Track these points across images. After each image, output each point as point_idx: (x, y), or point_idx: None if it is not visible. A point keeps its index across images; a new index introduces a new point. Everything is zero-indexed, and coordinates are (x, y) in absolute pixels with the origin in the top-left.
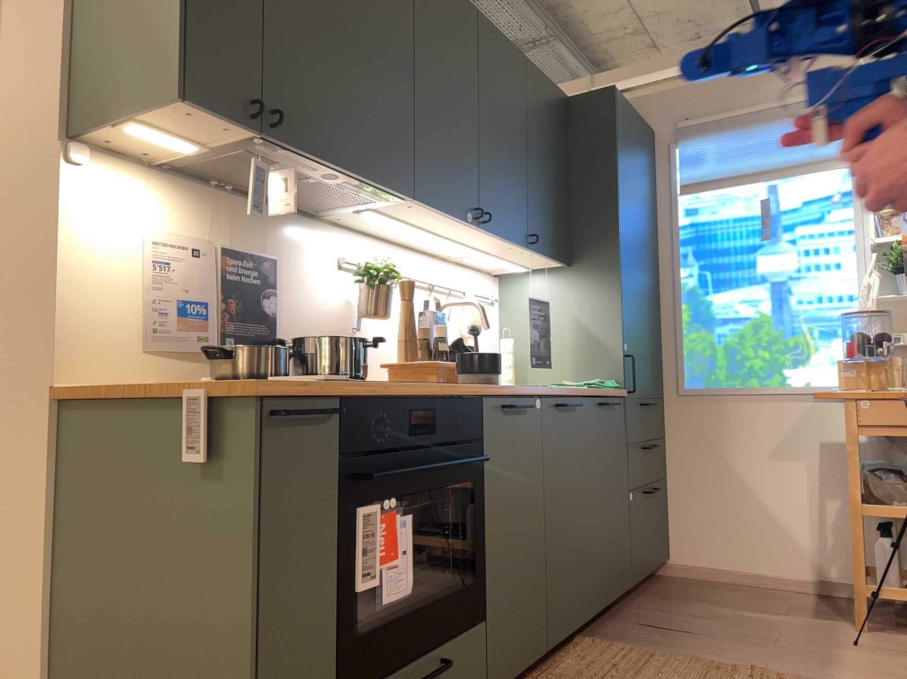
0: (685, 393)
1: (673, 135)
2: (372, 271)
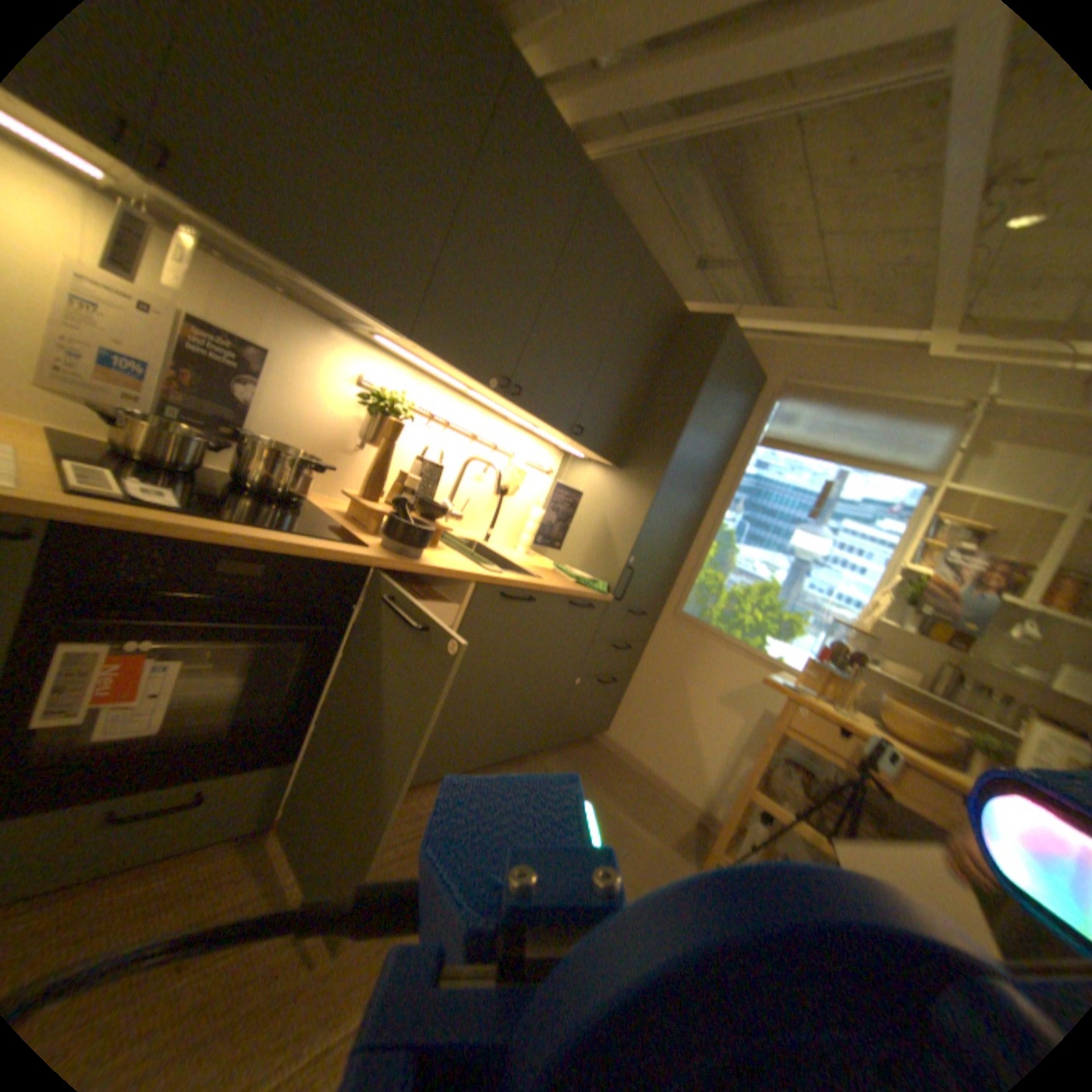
0: (679, 612)
1: (781, 383)
2: (370, 397)
